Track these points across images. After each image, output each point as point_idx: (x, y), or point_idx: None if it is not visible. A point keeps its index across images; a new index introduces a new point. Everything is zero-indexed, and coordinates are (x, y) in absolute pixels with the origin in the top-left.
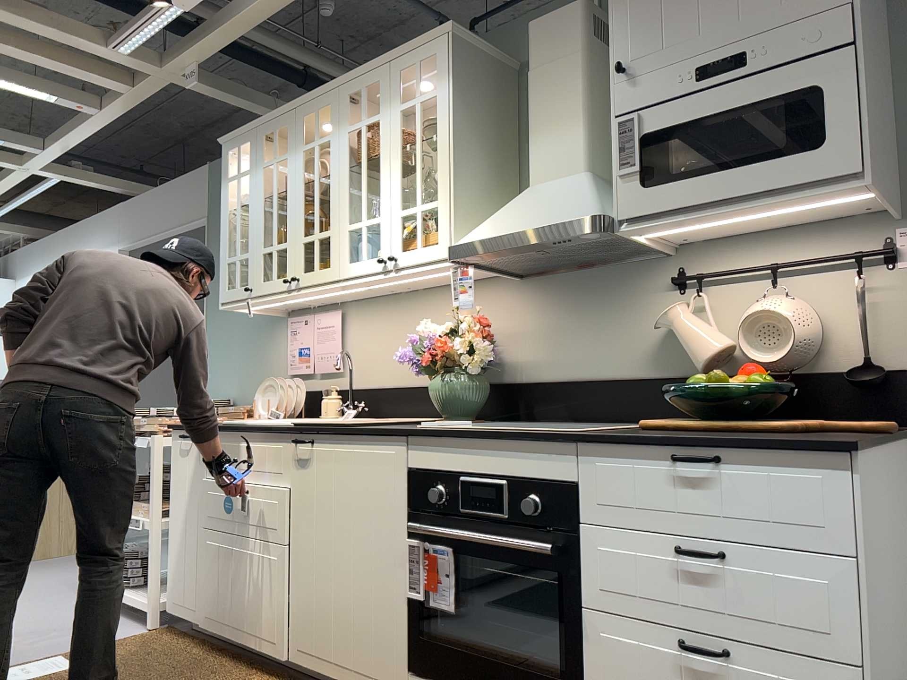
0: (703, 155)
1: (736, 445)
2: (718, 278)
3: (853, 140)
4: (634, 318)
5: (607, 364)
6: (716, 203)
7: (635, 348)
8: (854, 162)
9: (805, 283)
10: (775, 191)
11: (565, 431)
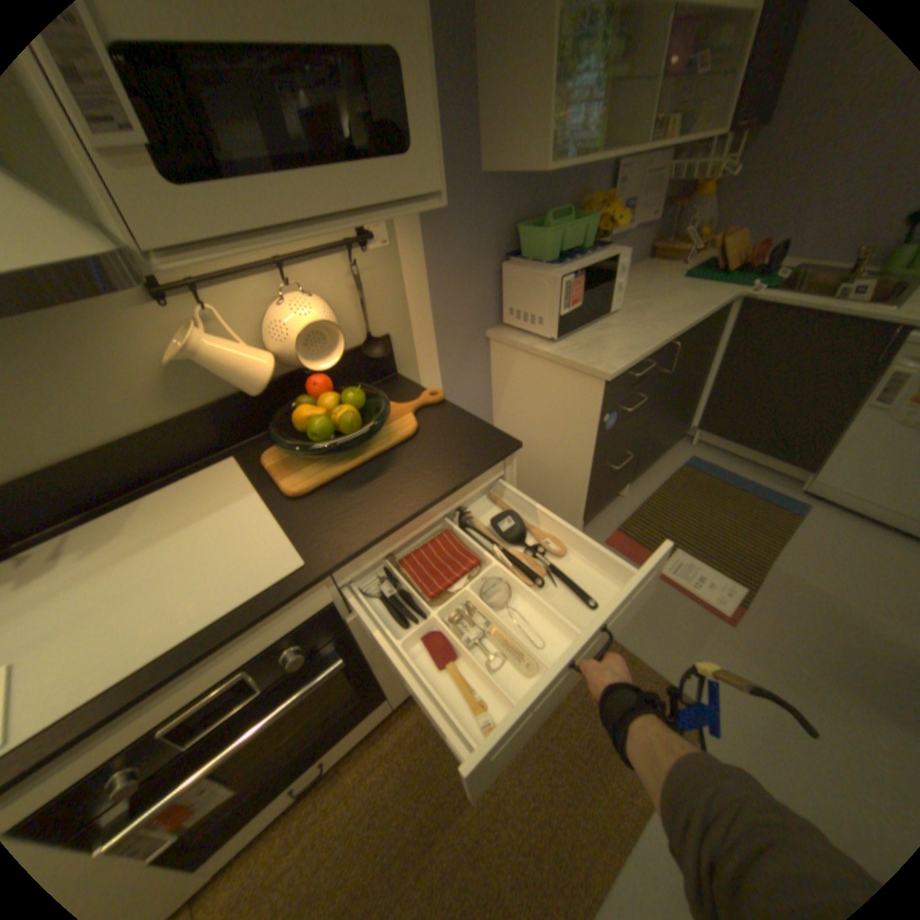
0: (251, 124)
1: (461, 487)
2: (208, 278)
3: (434, 149)
4: (101, 354)
5: (91, 426)
6: (301, 217)
7: (127, 391)
8: (437, 179)
9: (304, 273)
10: (366, 204)
11: (275, 572)
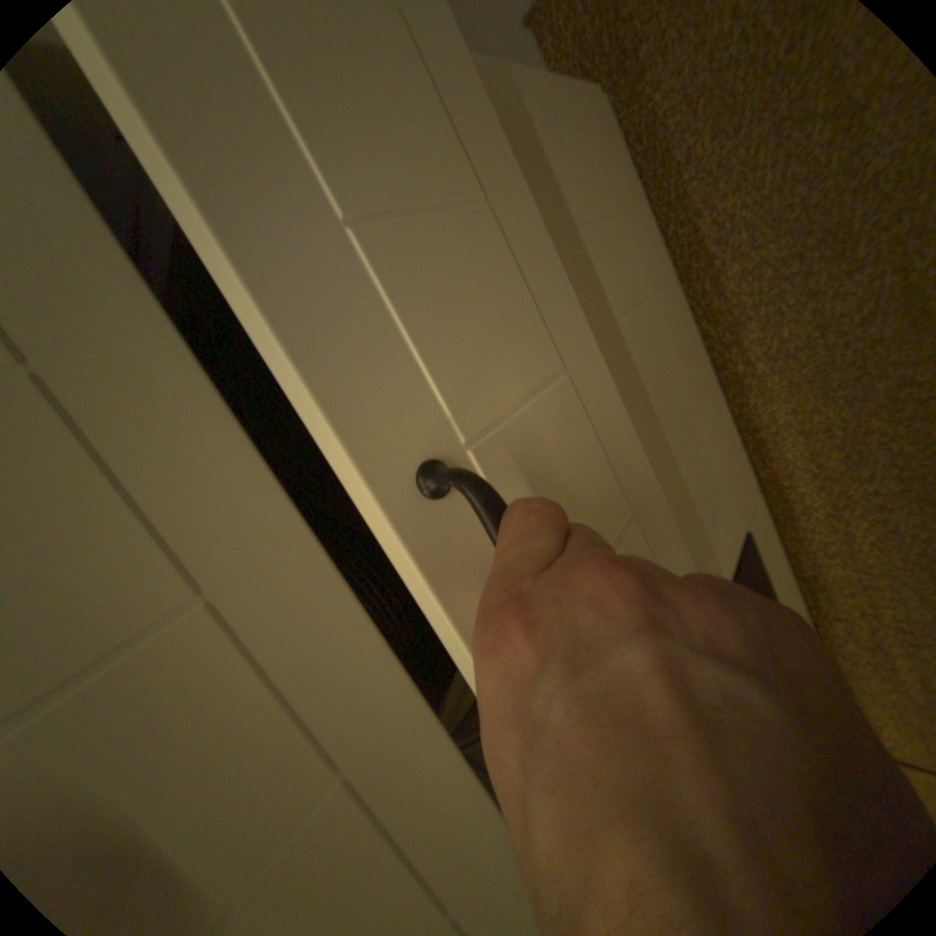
0: None
1: None
2: None
3: None
4: None
5: None
6: None
7: None
8: None
9: None
10: None
11: None
